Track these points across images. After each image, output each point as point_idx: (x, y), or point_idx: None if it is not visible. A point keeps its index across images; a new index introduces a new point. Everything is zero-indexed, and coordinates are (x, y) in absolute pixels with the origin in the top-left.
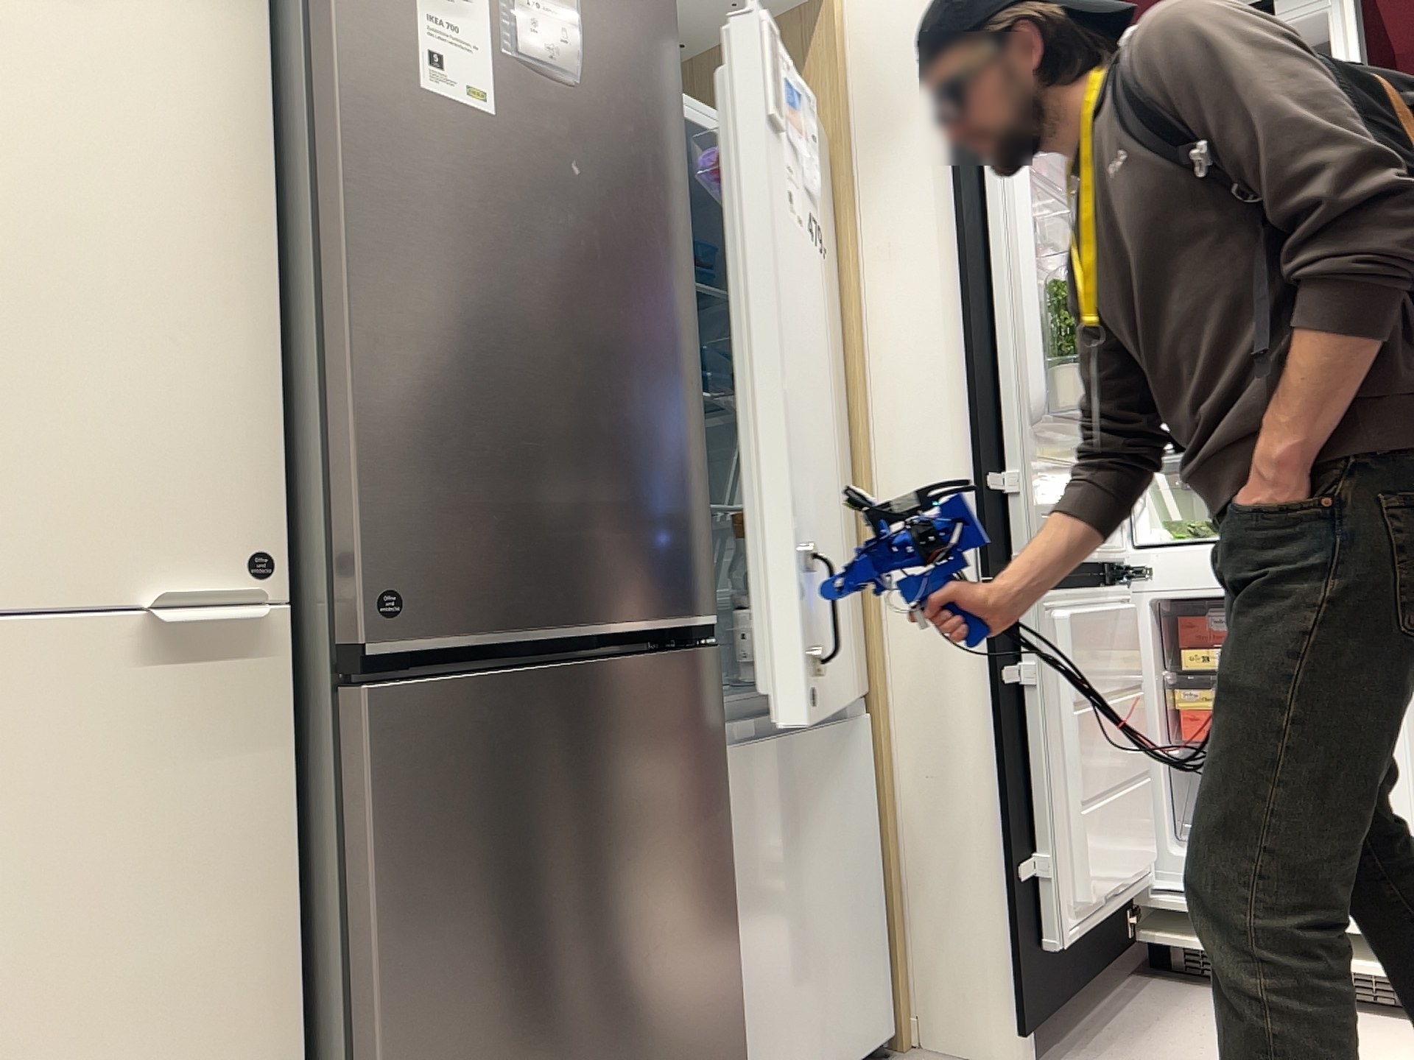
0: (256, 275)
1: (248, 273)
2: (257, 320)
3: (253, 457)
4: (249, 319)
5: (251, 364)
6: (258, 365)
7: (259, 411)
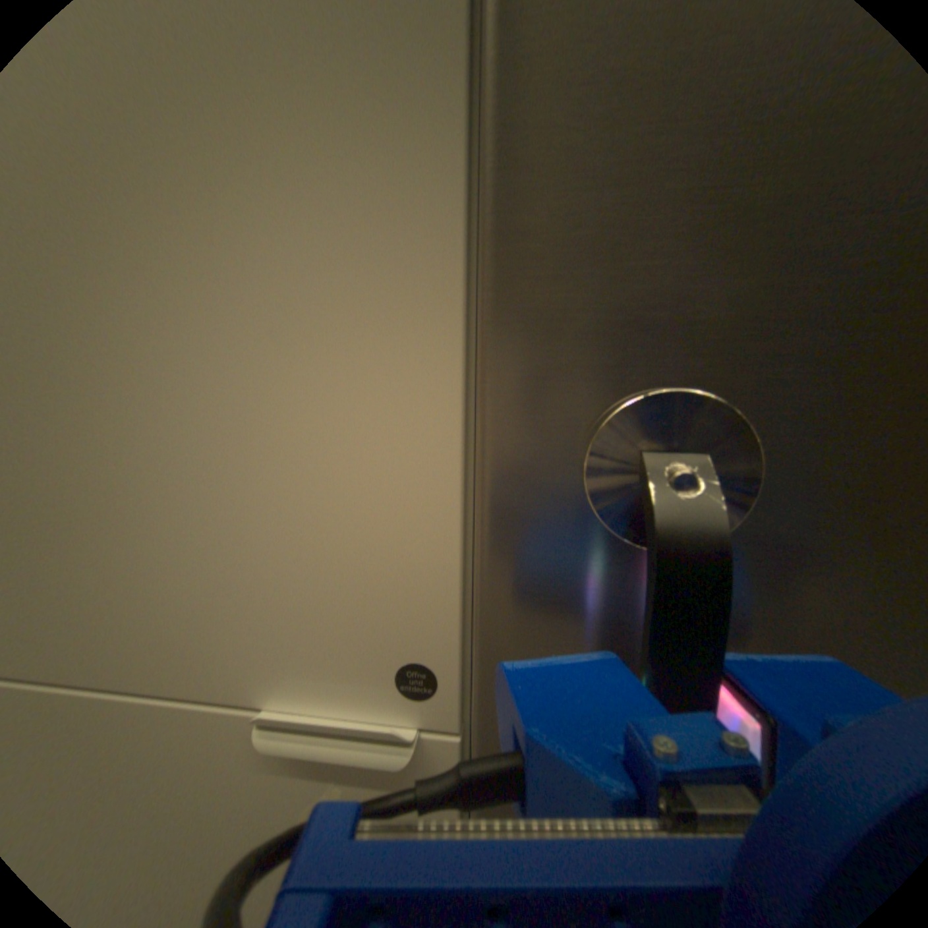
0: (443, 153)
1: (430, 155)
2: (443, 254)
3: (429, 509)
4: (430, 255)
5: (429, 347)
6: (443, 347)
7: (443, 431)
